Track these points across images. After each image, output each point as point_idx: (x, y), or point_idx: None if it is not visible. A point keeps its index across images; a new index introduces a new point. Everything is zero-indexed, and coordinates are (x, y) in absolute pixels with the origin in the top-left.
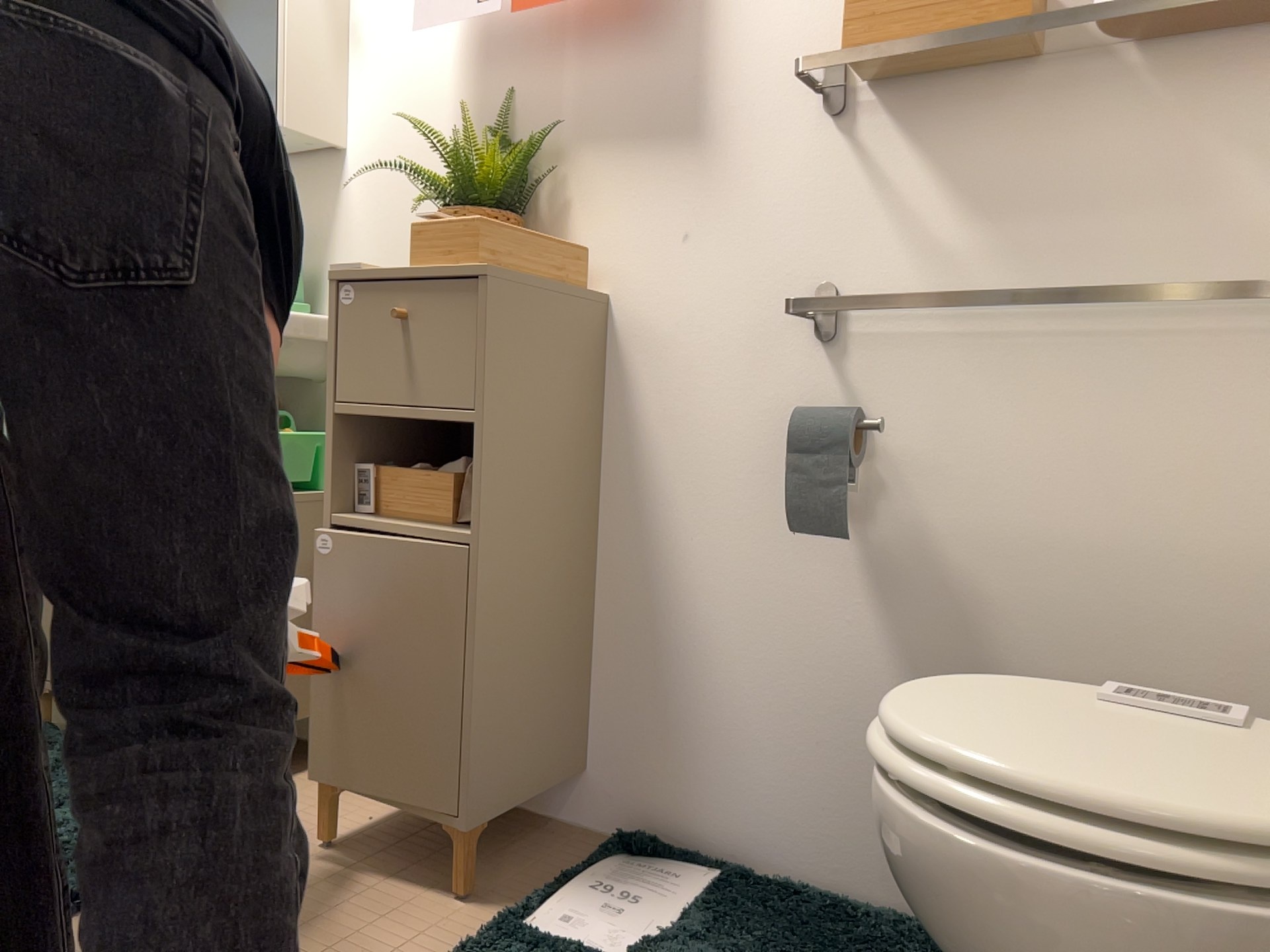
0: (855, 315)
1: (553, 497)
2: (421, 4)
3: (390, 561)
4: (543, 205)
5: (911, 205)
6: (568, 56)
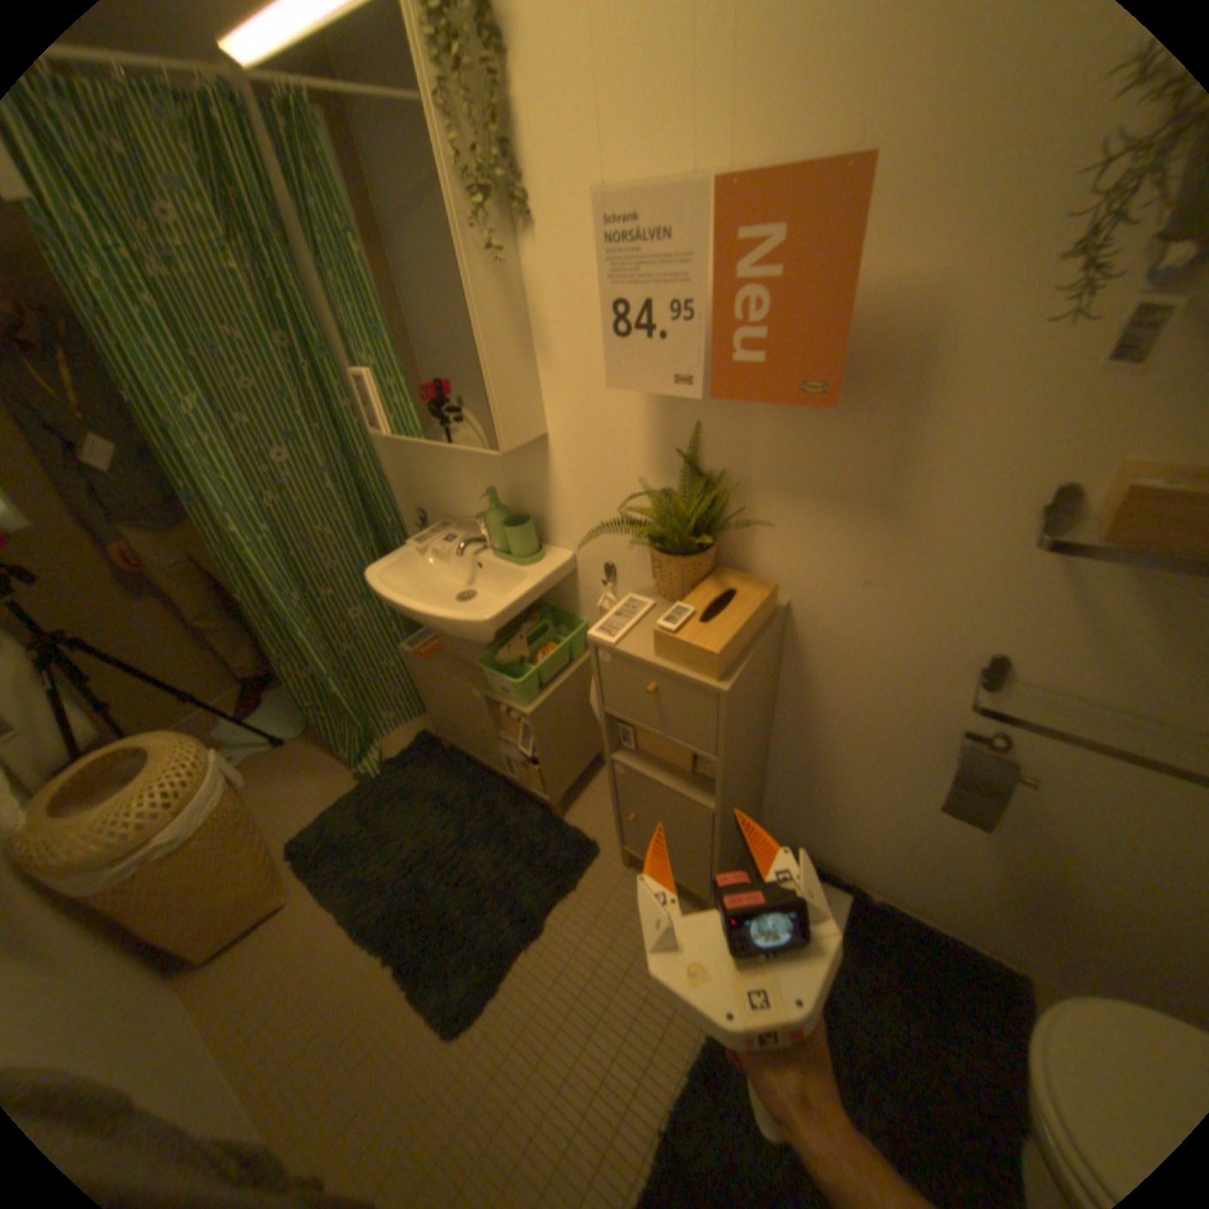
0: (1024, 680)
1: (756, 744)
2: (613, 363)
3: (658, 793)
4: (733, 524)
5: (1117, 625)
6: (758, 405)
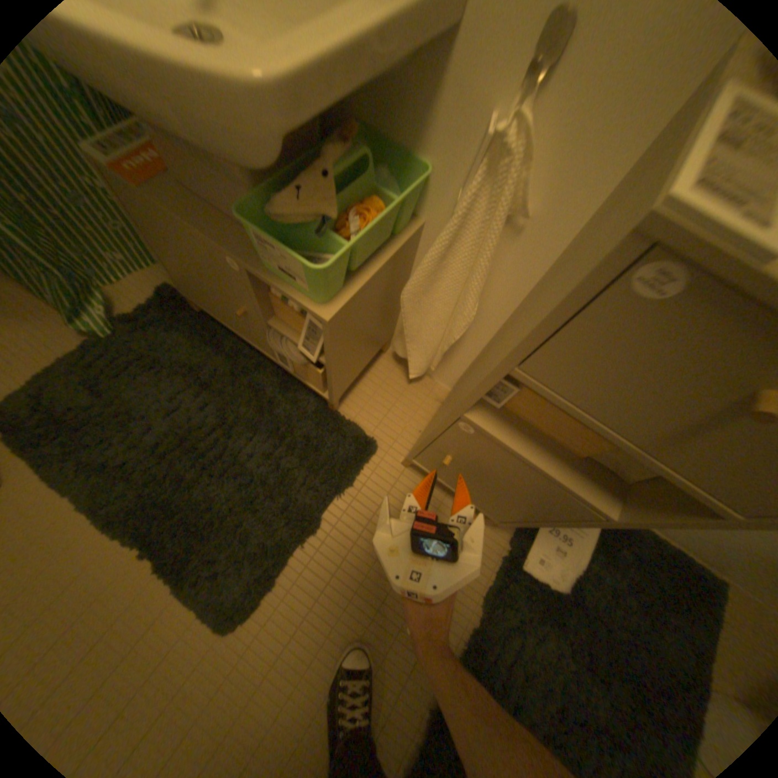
0: None
1: None
2: None
3: (517, 465)
4: None
5: None
6: None
